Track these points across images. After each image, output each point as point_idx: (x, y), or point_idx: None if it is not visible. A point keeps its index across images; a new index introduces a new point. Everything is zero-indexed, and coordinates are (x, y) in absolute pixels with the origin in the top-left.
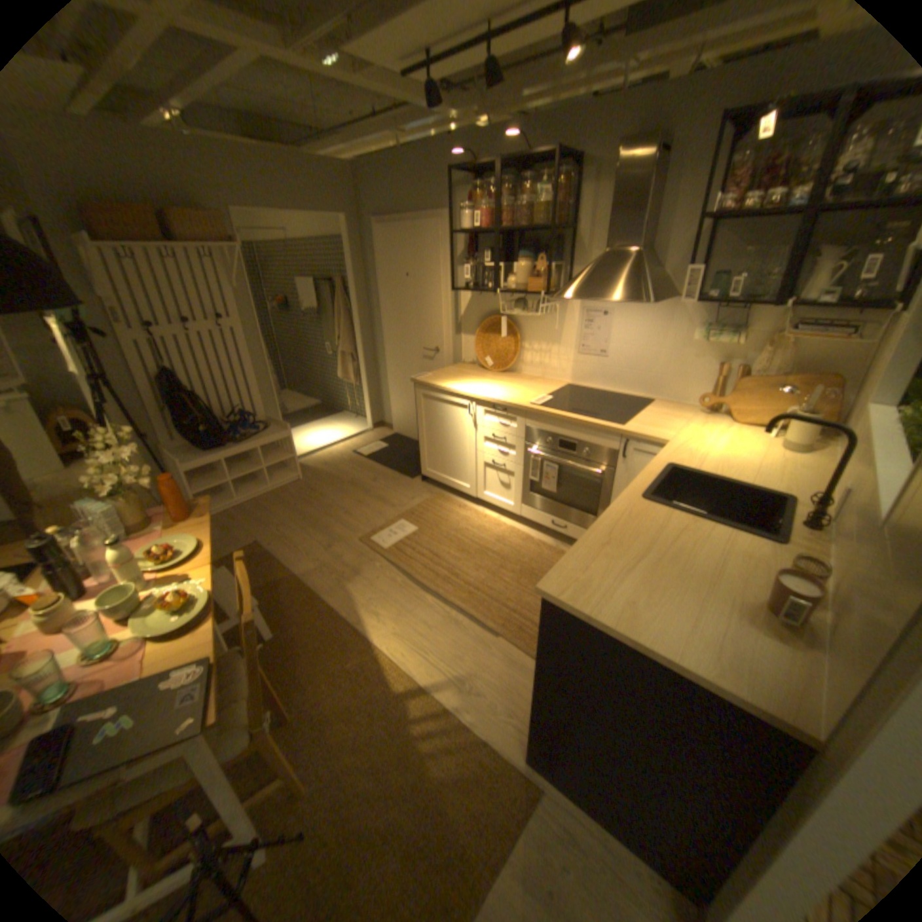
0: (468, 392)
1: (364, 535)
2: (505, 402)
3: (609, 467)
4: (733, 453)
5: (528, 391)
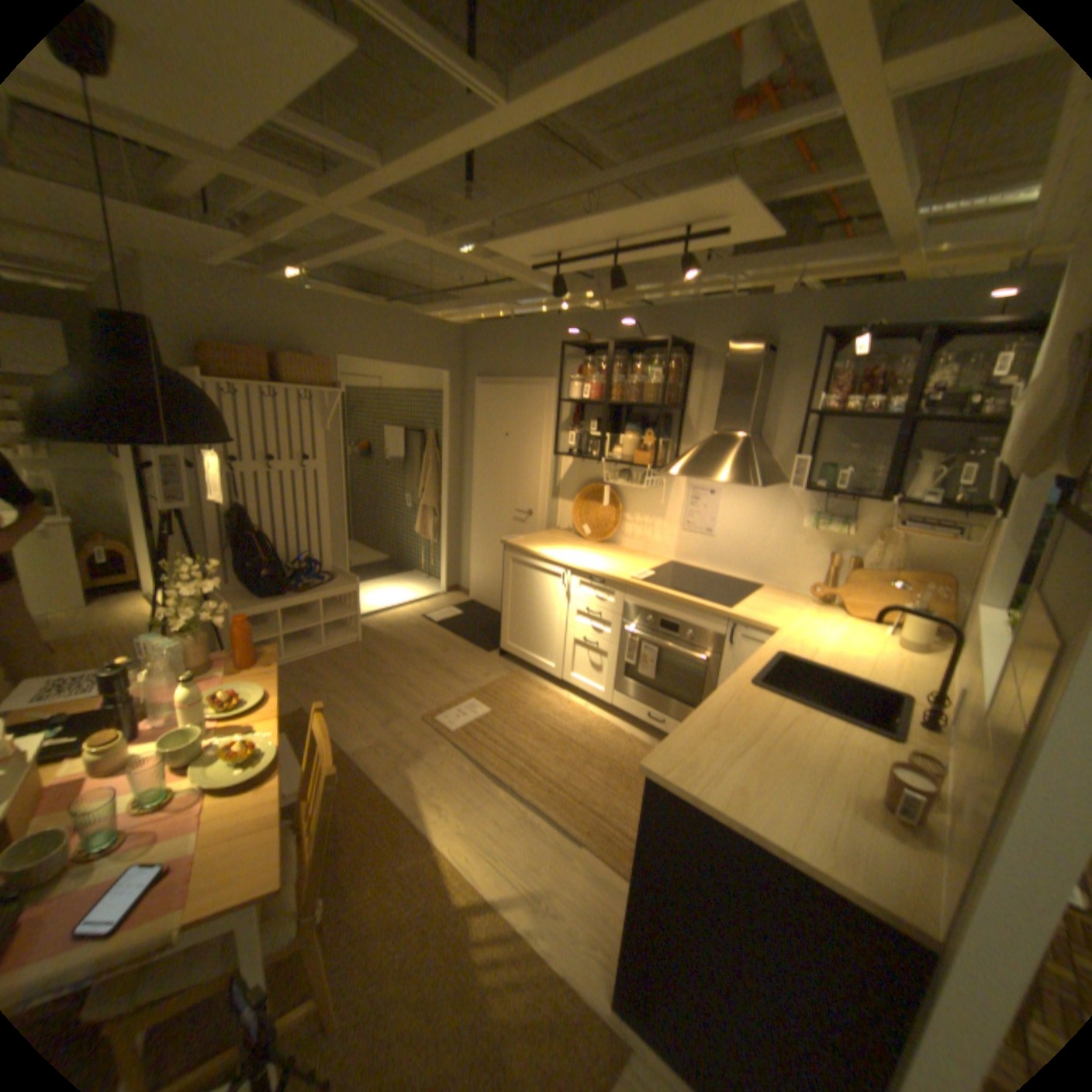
0: (563, 560)
1: (429, 712)
2: (604, 573)
3: (715, 654)
4: (848, 647)
5: (628, 564)
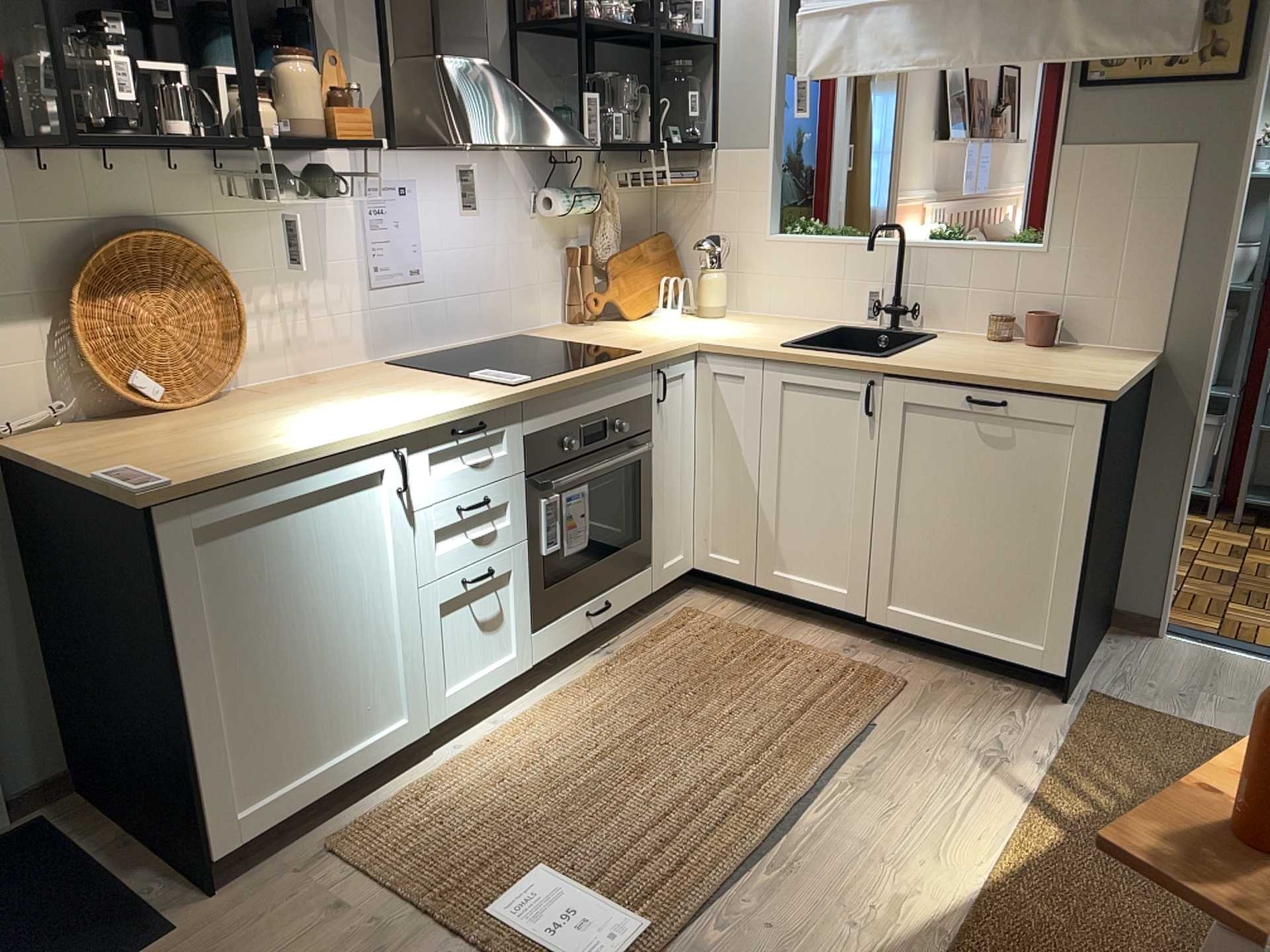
0: (382, 427)
1: None
2: (485, 401)
3: (644, 432)
4: (732, 329)
5: (414, 387)
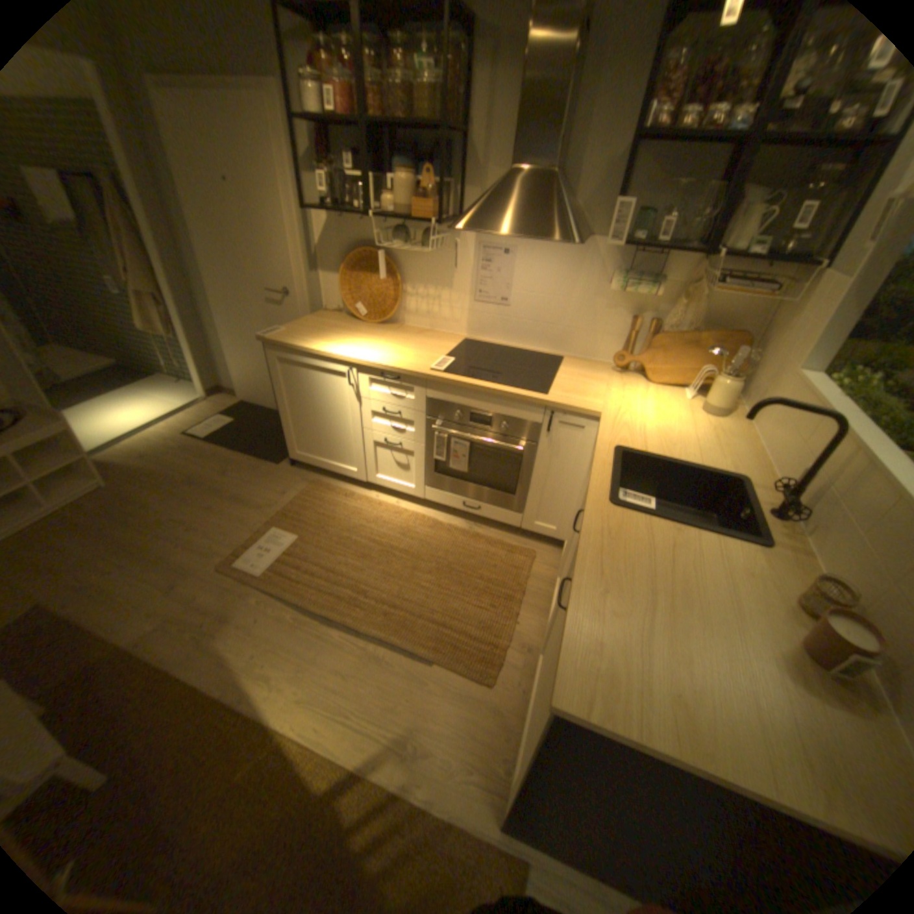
0: (345, 355)
1: (223, 558)
2: (399, 368)
3: (530, 442)
4: (666, 423)
5: (421, 350)
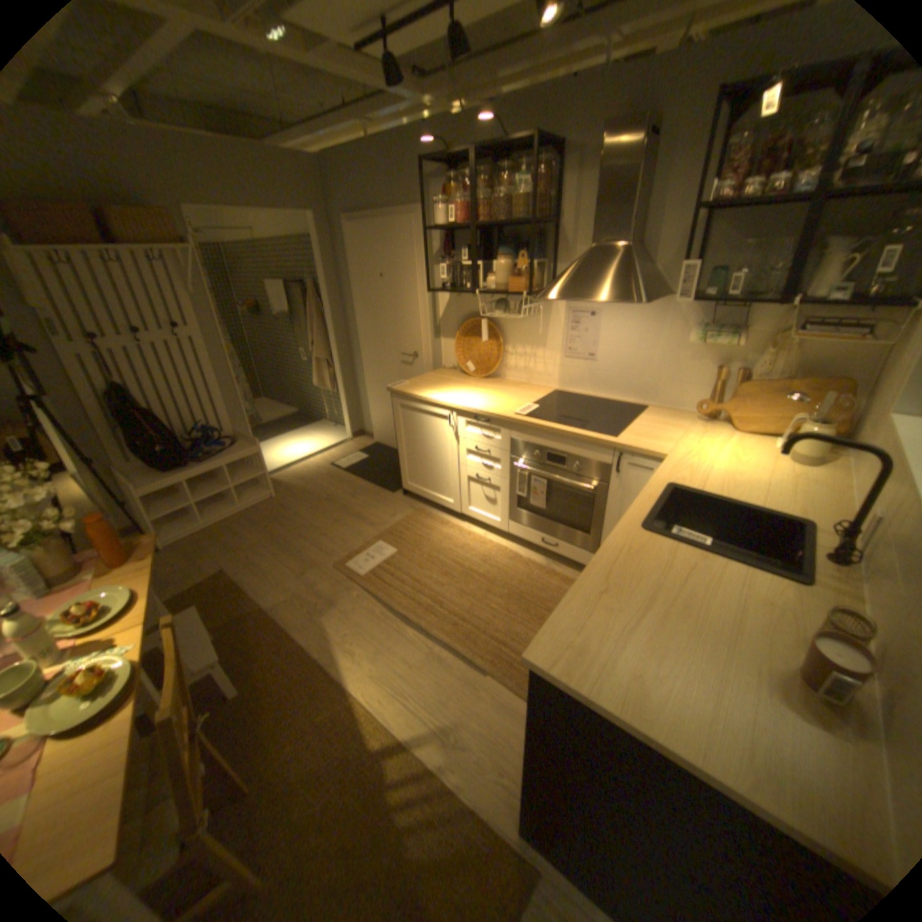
0: (447, 402)
1: (339, 559)
2: (488, 412)
3: (602, 482)
4: (738, 468)
5: (512, 399)
